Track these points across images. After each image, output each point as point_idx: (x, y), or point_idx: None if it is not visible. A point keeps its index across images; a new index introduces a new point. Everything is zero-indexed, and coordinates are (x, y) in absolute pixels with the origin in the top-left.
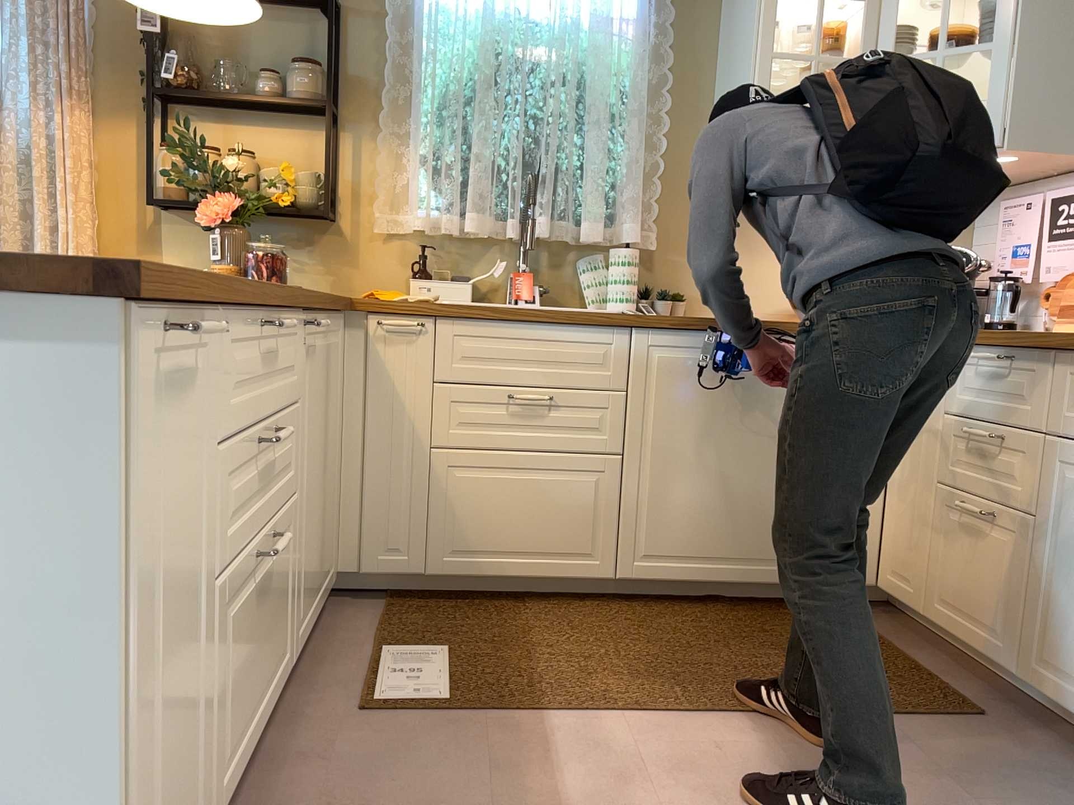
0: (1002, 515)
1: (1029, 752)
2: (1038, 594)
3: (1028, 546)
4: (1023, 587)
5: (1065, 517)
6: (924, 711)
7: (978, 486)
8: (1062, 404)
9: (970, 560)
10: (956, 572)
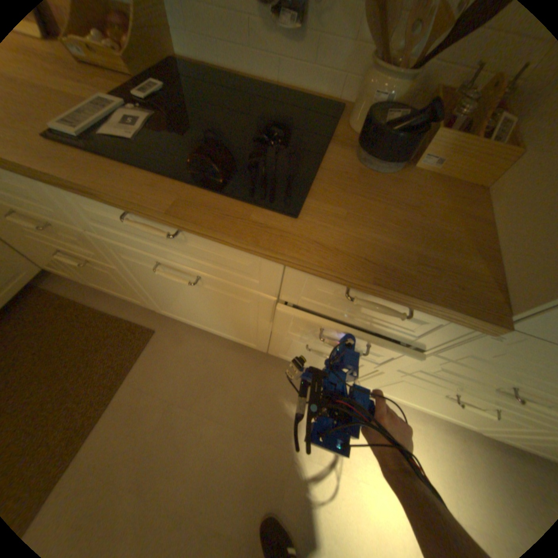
0: (90, 261)
1: (180, 341)
2: (143, 293)
3: (121, 277)
4: (132, 289)
5: (133, 272)
6: (132, 356)
7: (56, 244)
8: (75, 214)
9: (89, 274)
10: (86, 276)
